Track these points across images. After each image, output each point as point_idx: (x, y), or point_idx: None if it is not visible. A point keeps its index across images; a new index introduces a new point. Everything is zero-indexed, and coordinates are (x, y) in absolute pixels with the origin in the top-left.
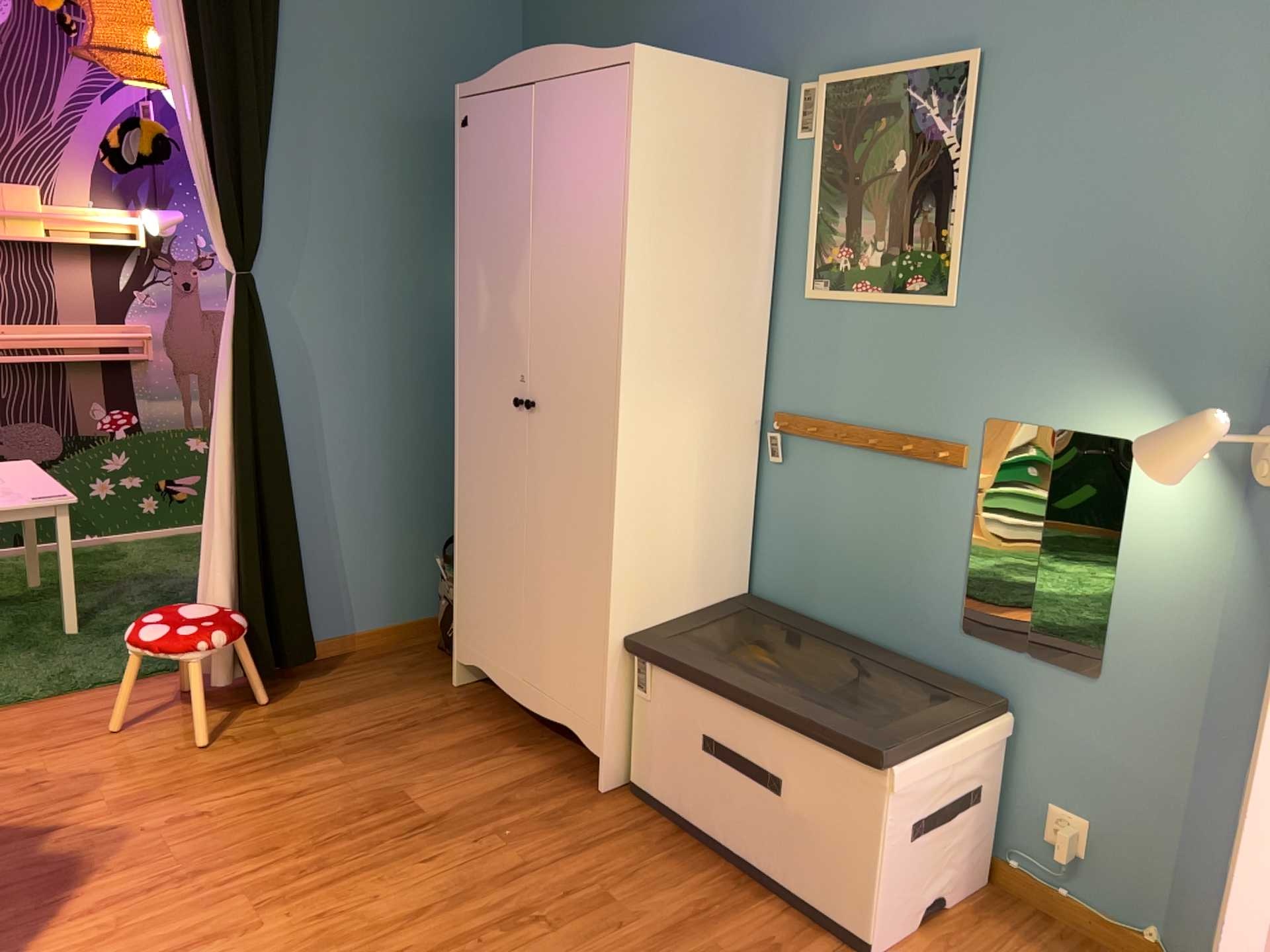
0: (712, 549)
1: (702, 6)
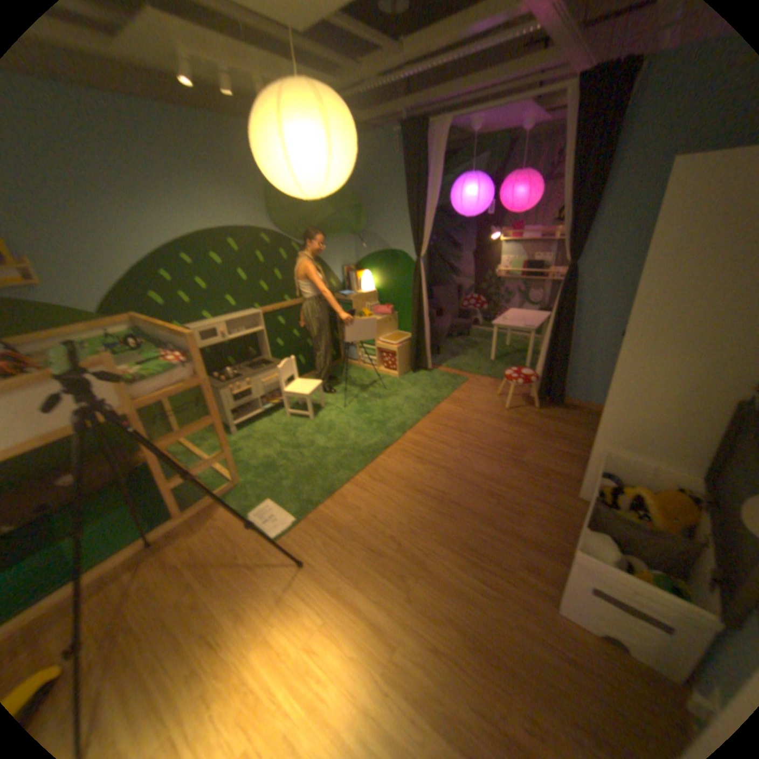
0: (682, 437)
1: None
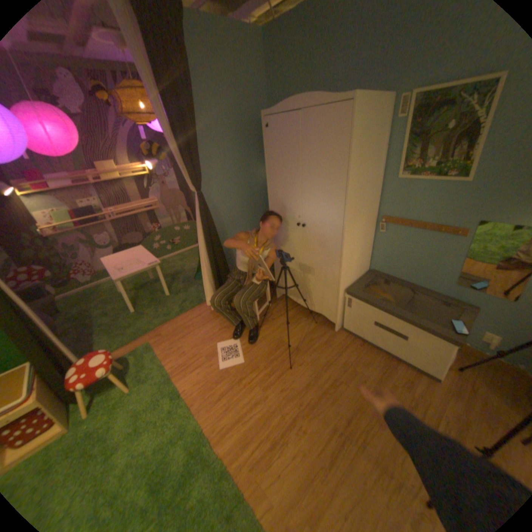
0: (362, 262)
1: (351, 63)
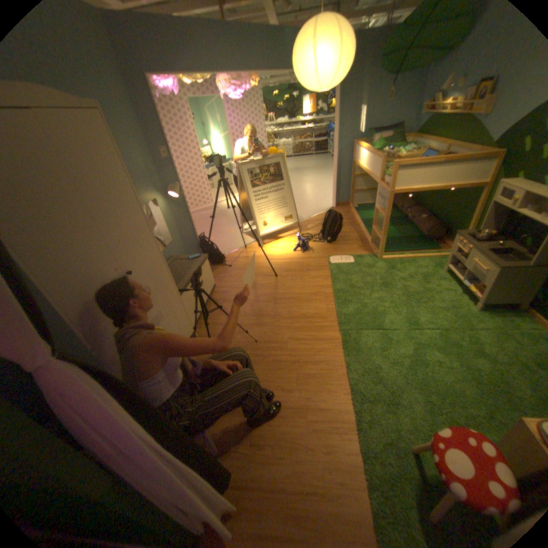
0: None
1: None
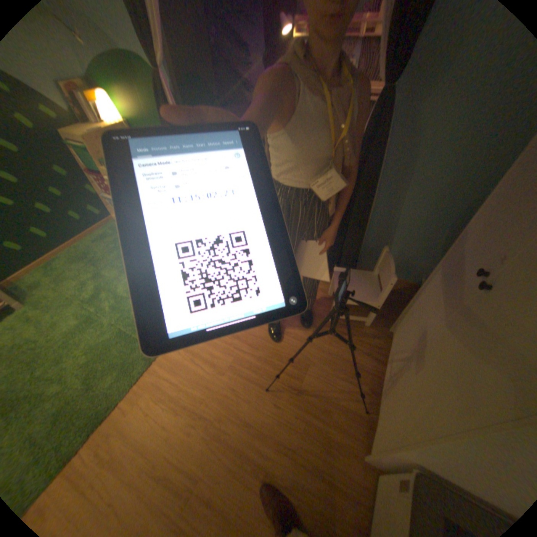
0: None
1: None
